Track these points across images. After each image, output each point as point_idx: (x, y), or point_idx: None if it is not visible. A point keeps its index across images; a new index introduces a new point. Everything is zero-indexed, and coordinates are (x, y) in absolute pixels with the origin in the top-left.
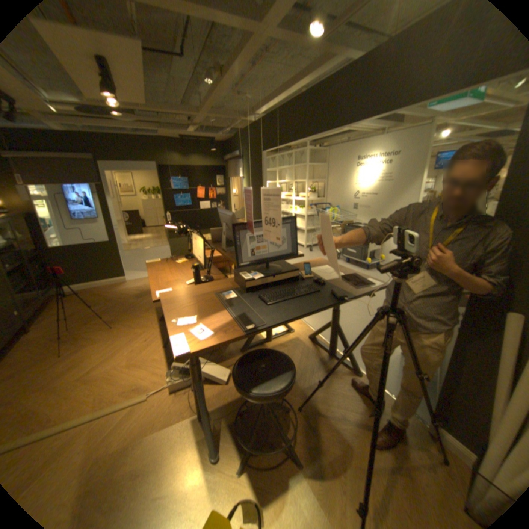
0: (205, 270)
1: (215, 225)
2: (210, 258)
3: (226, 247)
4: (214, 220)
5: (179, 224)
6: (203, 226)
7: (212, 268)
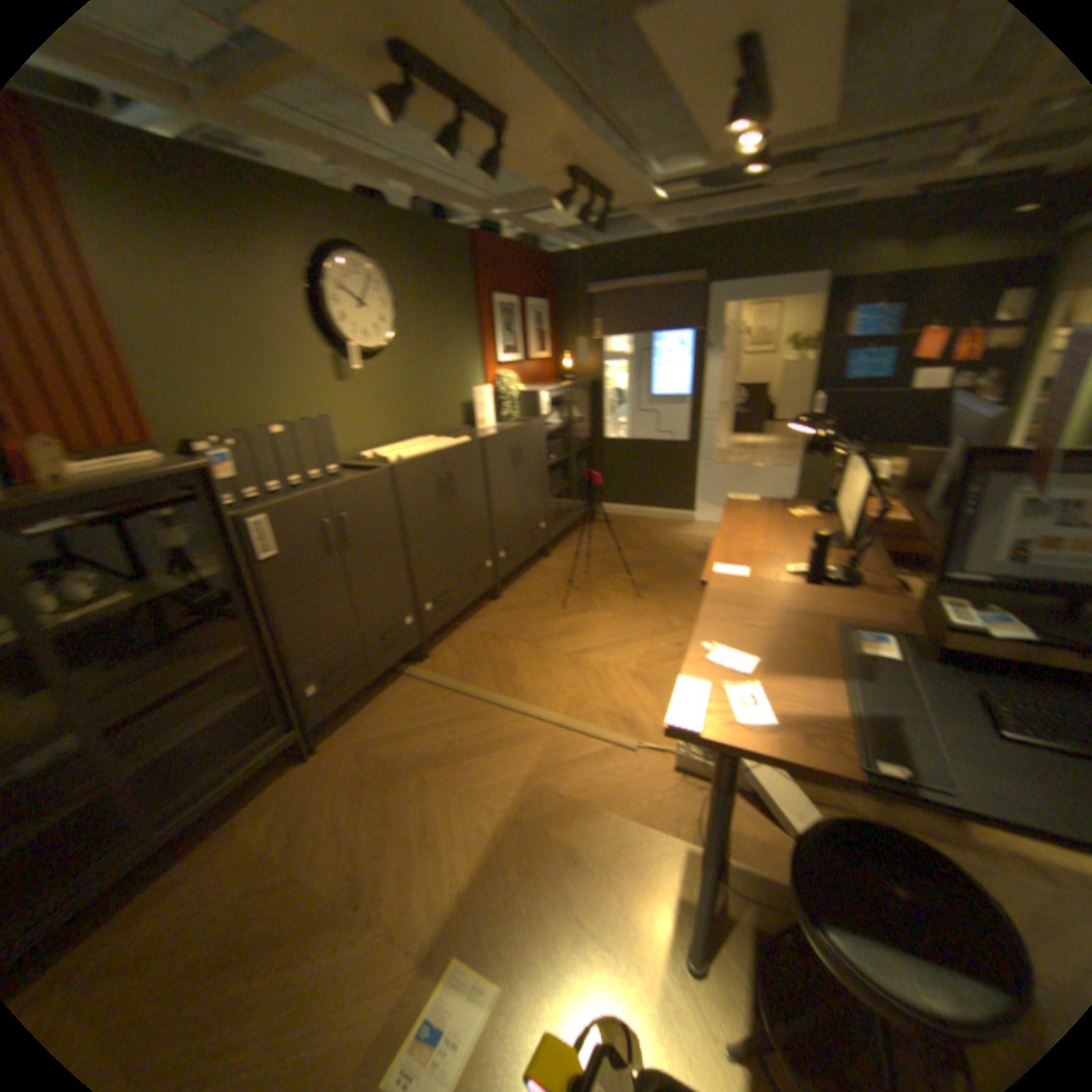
0: (846, 554)
1: (943, 437)
2: (870, 527)
3: (943, 507)
4: (947, 423)
5: (825, 426)
6: (904, 435)
7: (867, 554)
